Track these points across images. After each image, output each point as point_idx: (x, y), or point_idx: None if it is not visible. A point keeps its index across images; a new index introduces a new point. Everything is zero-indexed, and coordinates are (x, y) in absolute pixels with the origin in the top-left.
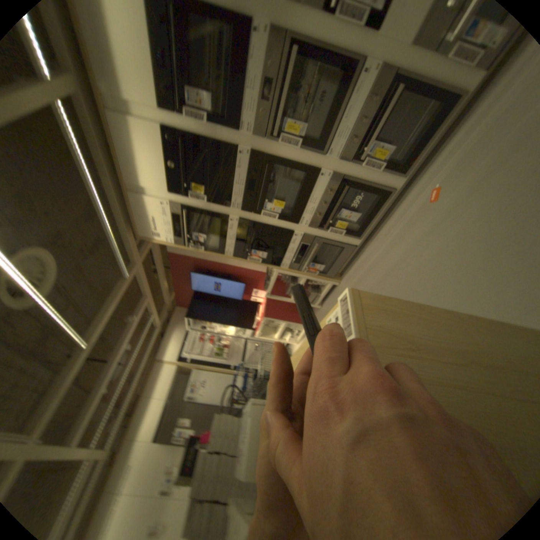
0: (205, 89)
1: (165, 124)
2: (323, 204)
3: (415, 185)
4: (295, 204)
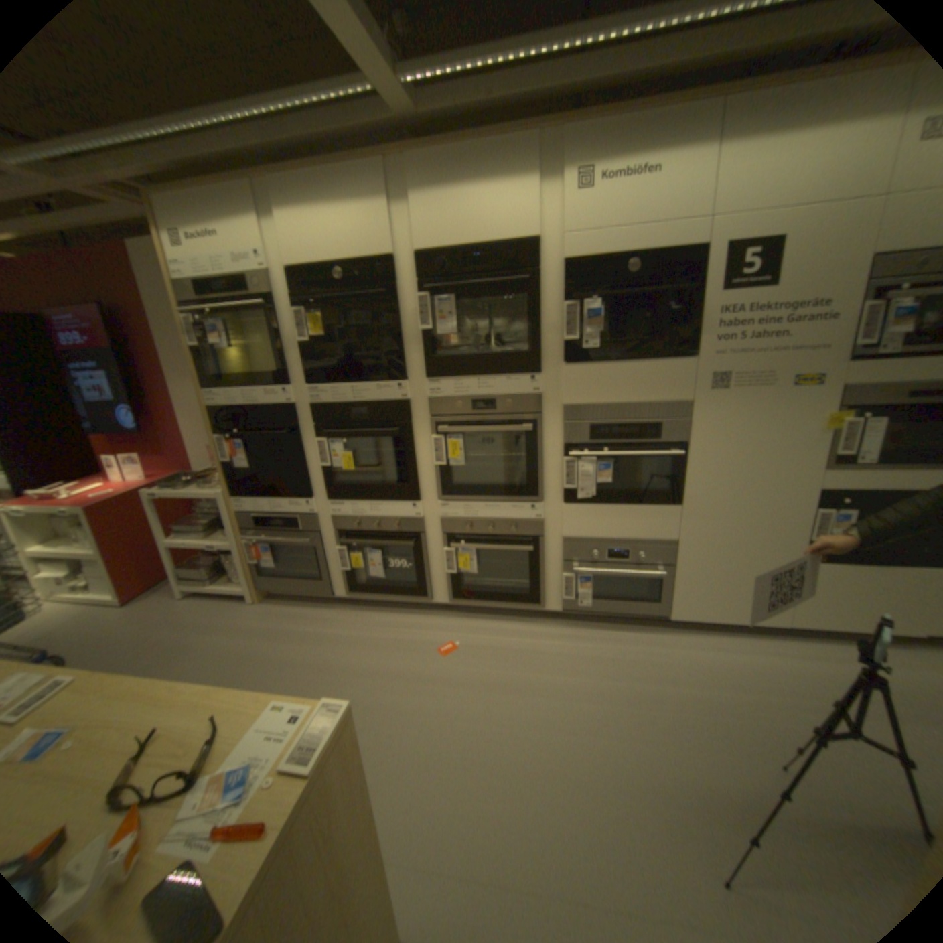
0: (455, 325)
1: (390, 265)
2: (372, 525)
3: (443, 618)
4: (354, 485)
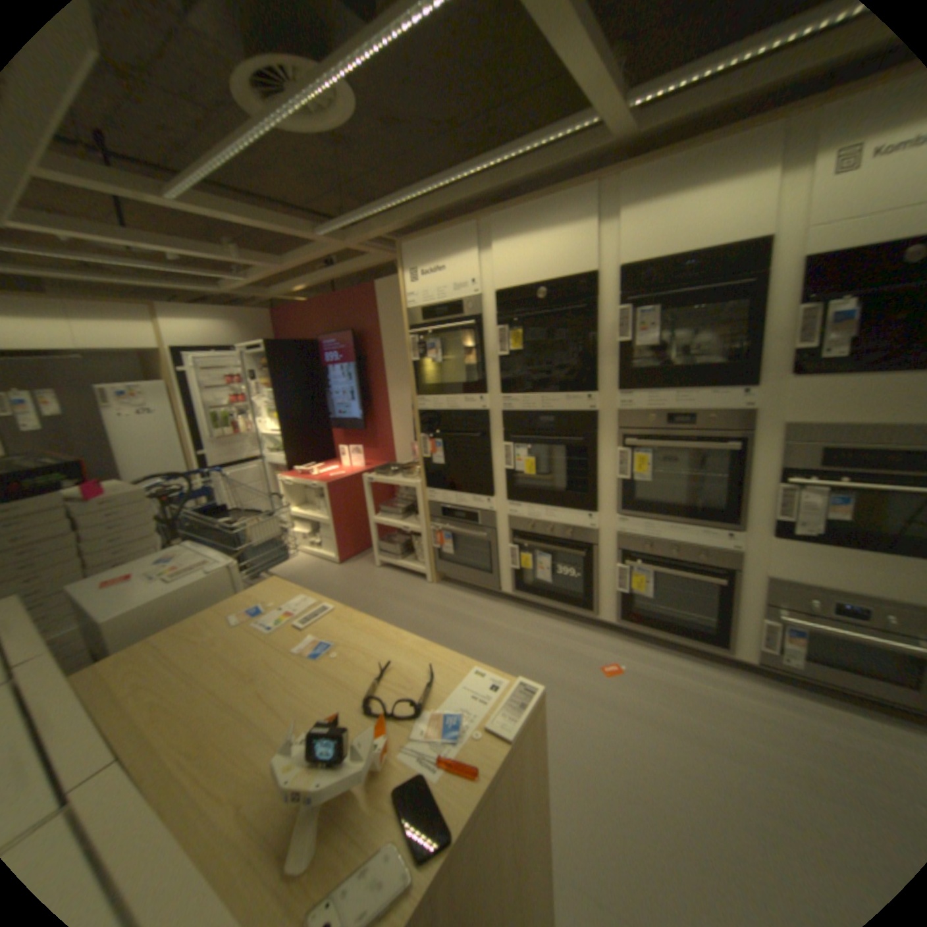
0: (656, 336)
1: (593, 281)
2: (545, 529)
3: (608, 637)
4: (532, 489)
